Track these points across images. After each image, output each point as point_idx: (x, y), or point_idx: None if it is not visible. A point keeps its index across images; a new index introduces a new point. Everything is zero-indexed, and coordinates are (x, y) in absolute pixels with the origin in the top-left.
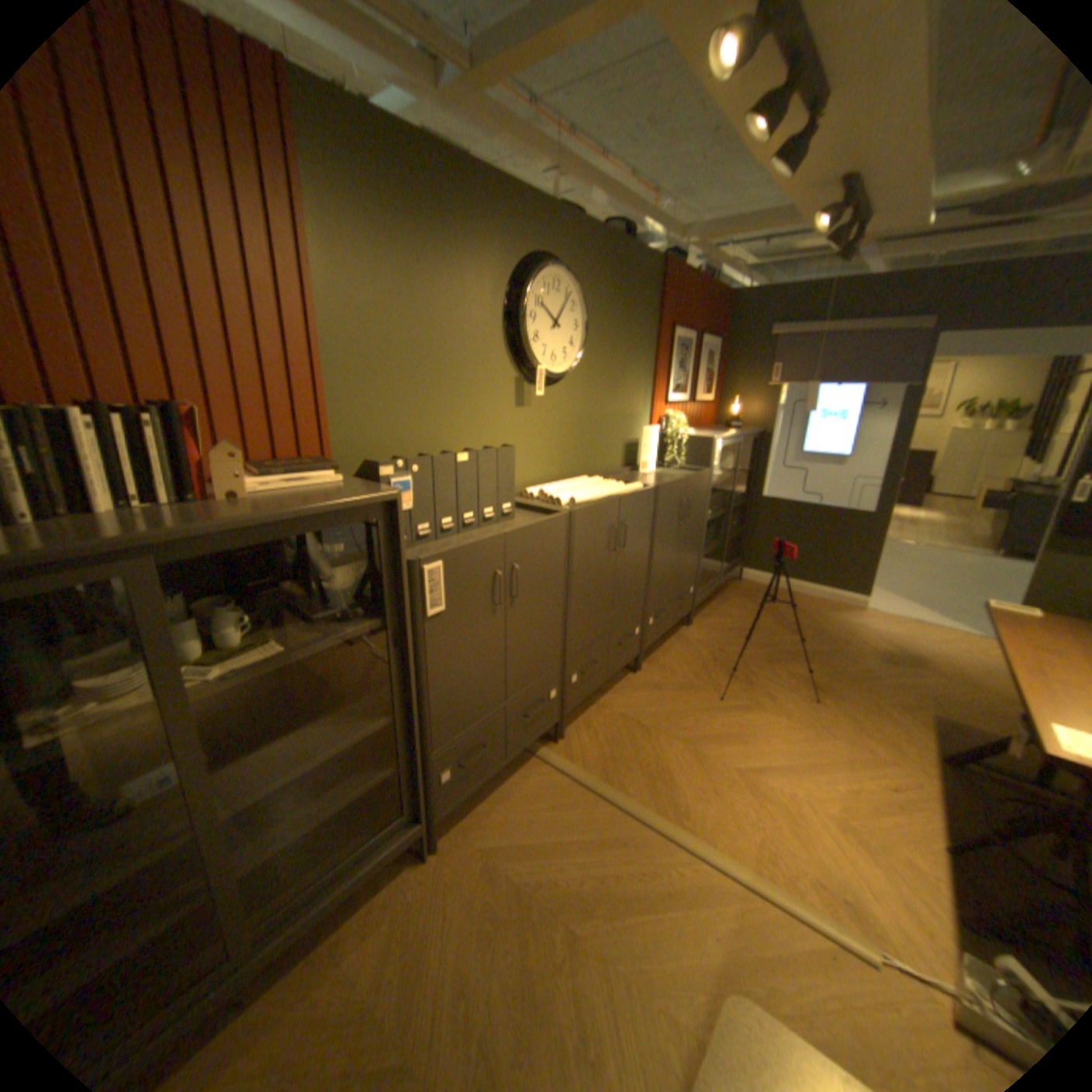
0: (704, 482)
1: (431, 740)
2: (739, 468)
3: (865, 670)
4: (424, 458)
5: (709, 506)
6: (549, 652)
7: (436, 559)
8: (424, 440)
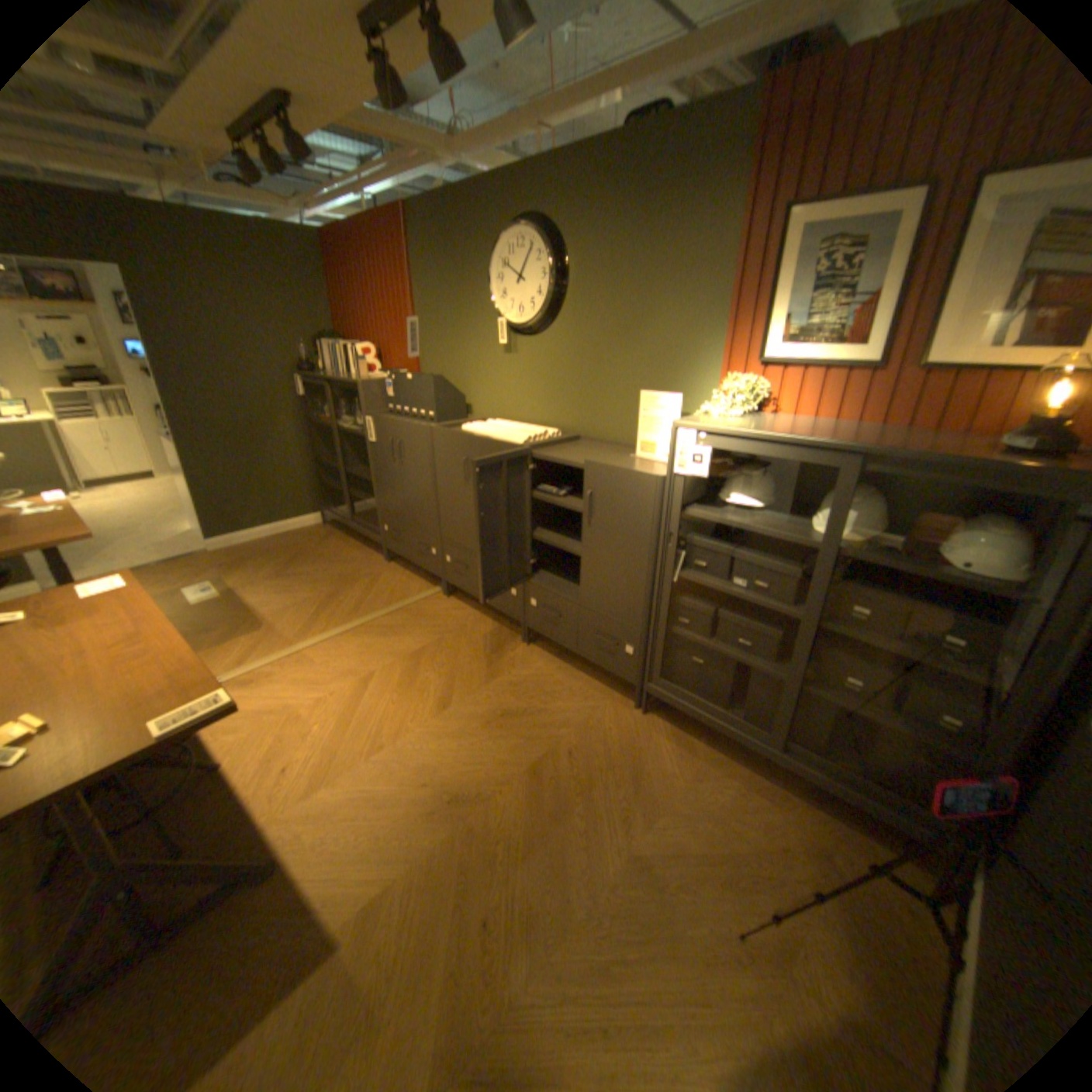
0: (637, 488)
1: (379, 503)
2: (988, 575)
3: (494, 927)
4: (396, 373)
5: (674, 545)
6: (427, 517)
7: (370, 416)
8: (452, 370)
